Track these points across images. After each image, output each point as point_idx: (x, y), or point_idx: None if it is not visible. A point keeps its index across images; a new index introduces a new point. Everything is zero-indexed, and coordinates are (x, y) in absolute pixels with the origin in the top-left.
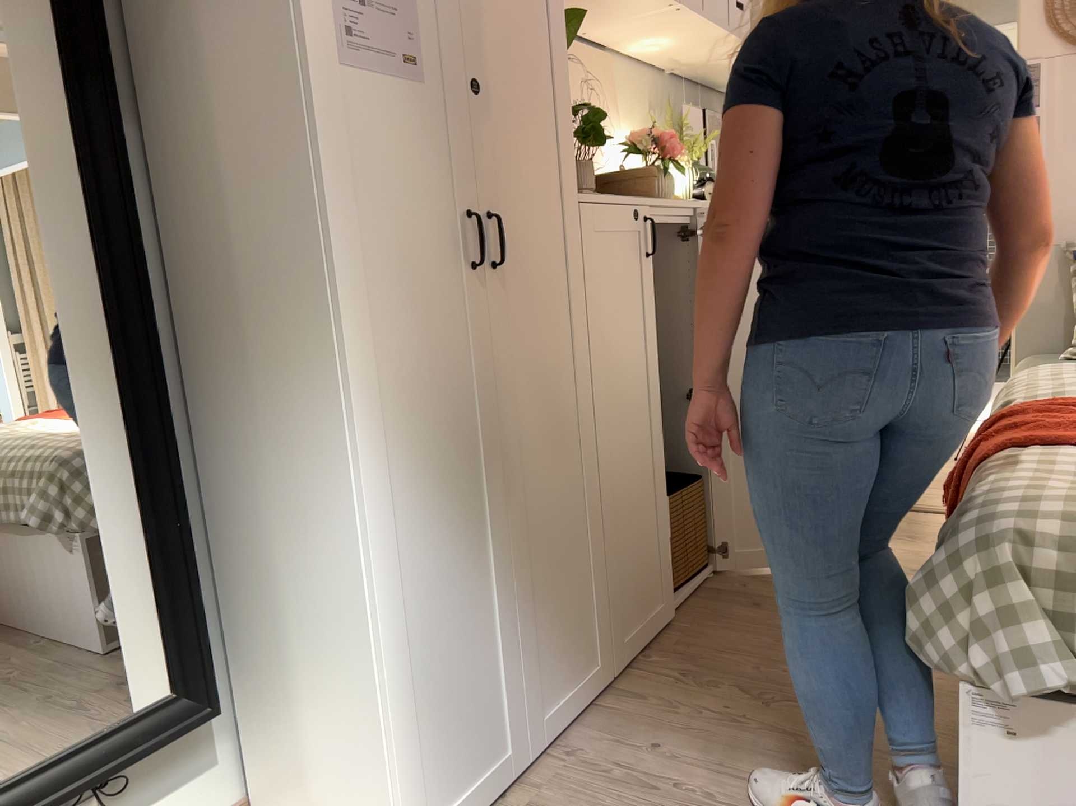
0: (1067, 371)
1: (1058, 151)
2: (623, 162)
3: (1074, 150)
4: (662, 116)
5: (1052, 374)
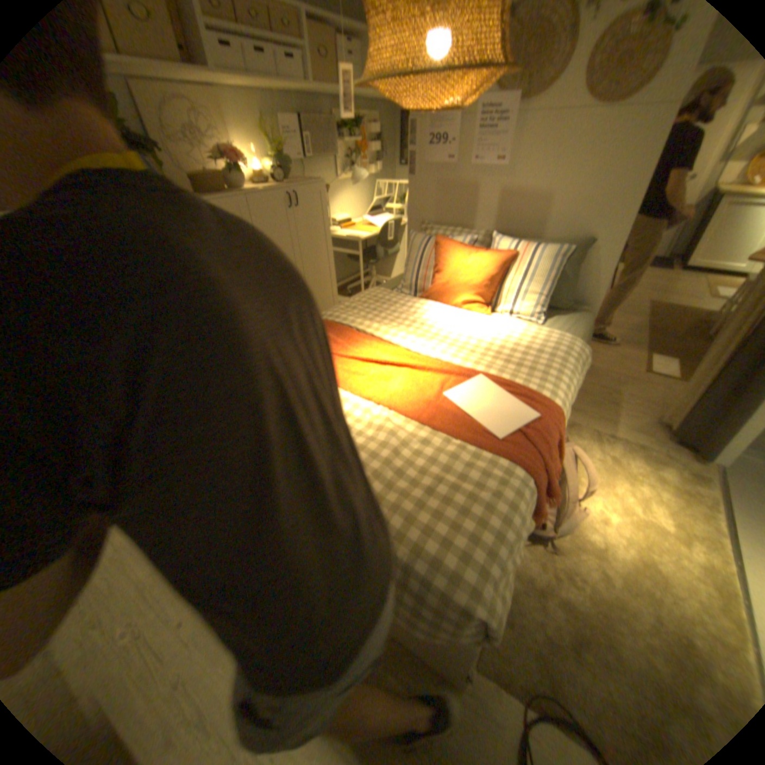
0: (370, 294)
1: (423, 171)
2: (215, 161)
3: (428, 171)
4: (263, 121)
5: (363, 295)
